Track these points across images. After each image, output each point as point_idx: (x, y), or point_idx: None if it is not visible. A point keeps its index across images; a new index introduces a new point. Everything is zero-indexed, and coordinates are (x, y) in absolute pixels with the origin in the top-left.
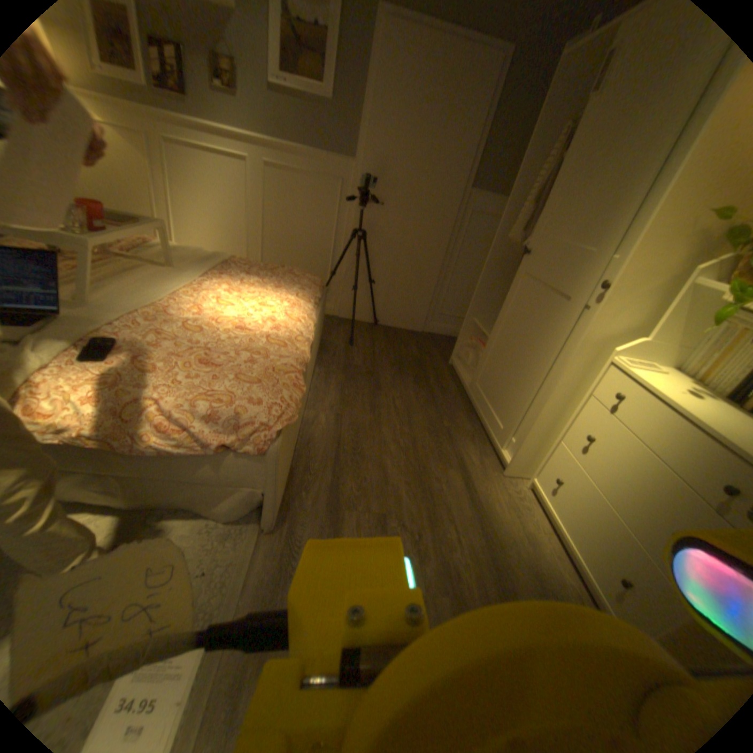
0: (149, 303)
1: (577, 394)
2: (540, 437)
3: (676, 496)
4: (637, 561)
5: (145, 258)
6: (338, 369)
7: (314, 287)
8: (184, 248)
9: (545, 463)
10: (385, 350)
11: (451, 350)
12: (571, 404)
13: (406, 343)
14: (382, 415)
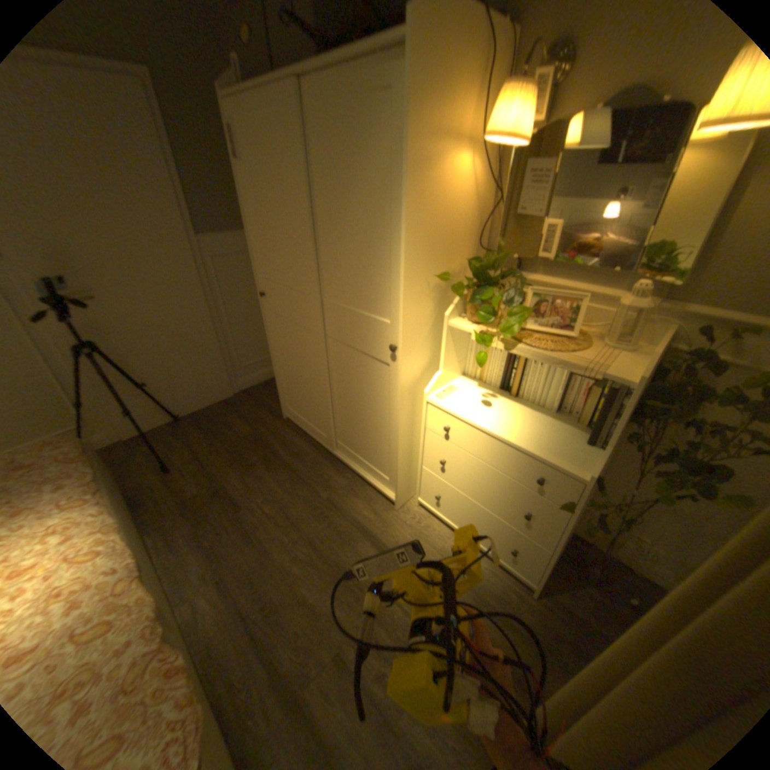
0: None
1: (413, 427)
2: (405, 469)
3: (513, 489)
4: (512, 535)
5: None
6: (174, 520)
7: (71, 468)
8: None
9: (419, 485)
10: (211, 449)
11: (275, 399)
12: (413, 435)
13: (227, 422)
14: (261, 539)
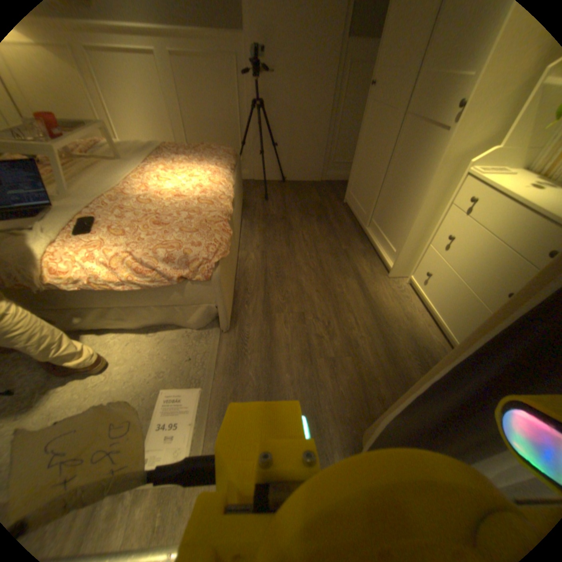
0: (110, 188)
1: (442, 205)
2: (414, 244)
3: (514, 267)
4: (484, 318)
5: (99, 155)
6: (259, 219)
7: (229, 156)
8: (126, 142)
9: (419, 263)
10: (293, 200)
11: (345, 191)
12: (438, 214)
13: (309, 191)
14: (295, 247)
